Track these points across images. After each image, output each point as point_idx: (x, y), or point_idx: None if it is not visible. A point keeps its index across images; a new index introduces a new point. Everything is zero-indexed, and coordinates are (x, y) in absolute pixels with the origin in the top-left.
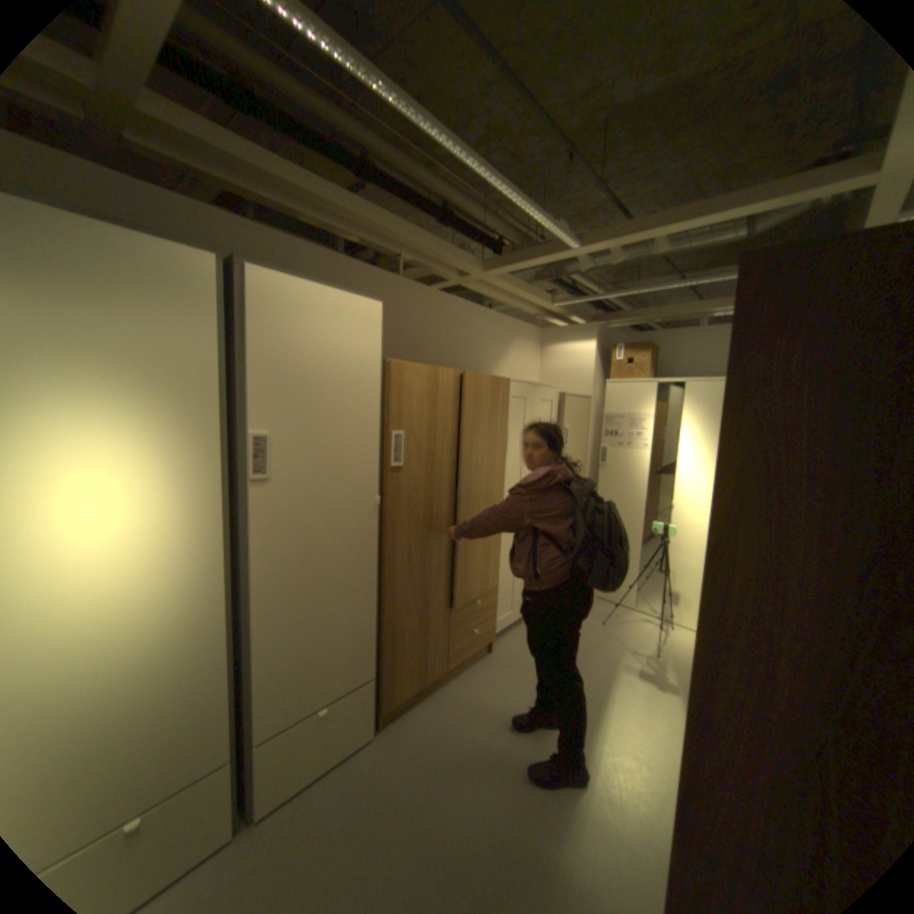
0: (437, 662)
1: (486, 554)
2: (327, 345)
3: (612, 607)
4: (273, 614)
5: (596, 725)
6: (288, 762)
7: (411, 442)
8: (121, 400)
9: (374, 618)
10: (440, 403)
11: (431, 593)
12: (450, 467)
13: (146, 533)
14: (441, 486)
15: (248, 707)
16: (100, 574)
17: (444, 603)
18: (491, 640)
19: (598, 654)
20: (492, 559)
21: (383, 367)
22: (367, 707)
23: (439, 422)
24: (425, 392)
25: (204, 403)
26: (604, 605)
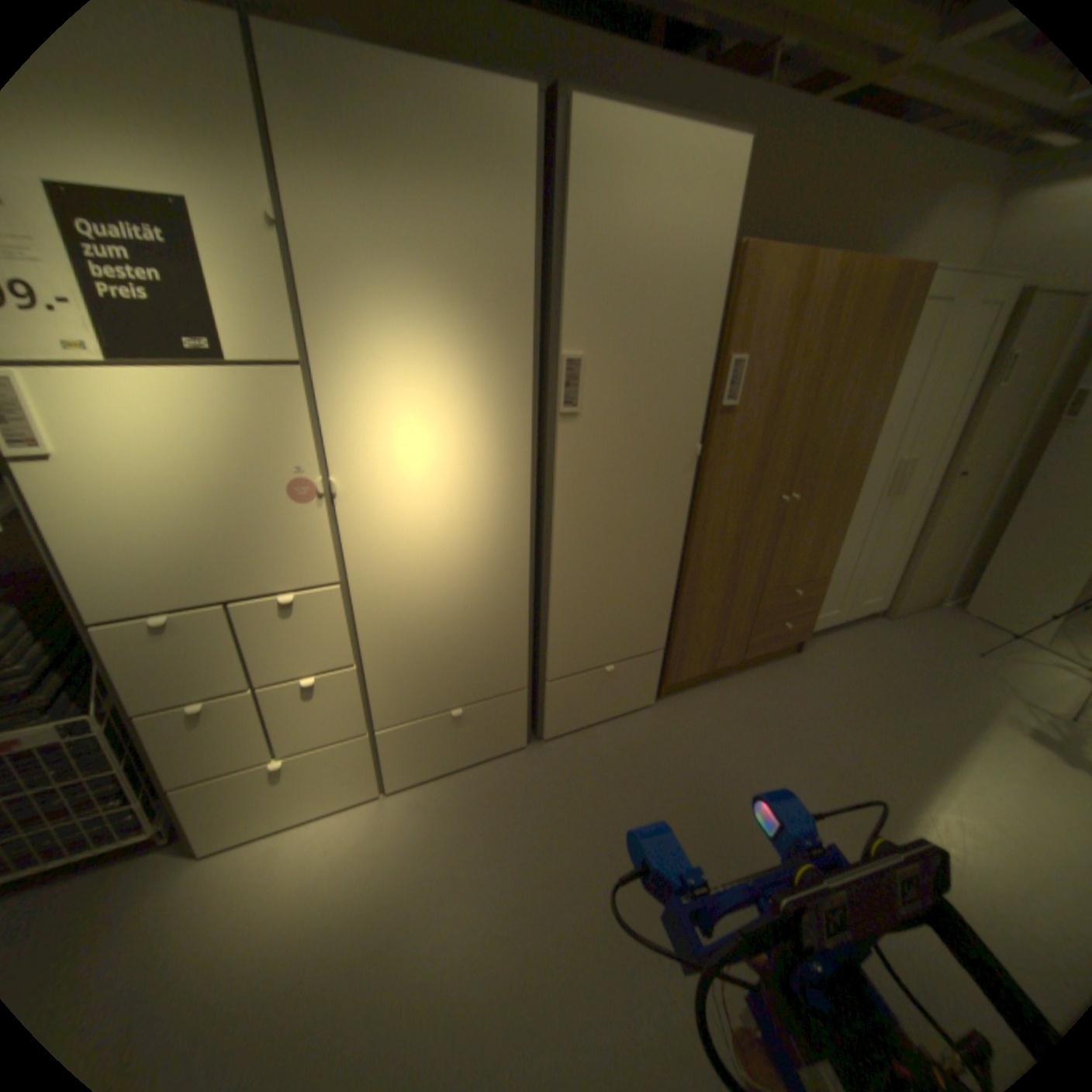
0: (734, 649)
1: (825, 536)
2: (665, 221)
3: (1005, 636)
4: (573, 564)
5: (946, 774)
6: (575, 702)
7: (755, 371)
8: (441, 311)
9: (672, 587)
10: (809, 310)
11: (744, 572)
12: (804, 411)
13: (464, 465)
14: (785, 437)
15: (545, 646)
16: (429, 501)
17: (757, 586)
18: (805, 639)
19: (966, 692)
20: (832, 543)
21: (735, 253)
22: (652, 674)
23: (801, 341)
24: (790, 292)
25: (518, 314)
26: (990, 631)
